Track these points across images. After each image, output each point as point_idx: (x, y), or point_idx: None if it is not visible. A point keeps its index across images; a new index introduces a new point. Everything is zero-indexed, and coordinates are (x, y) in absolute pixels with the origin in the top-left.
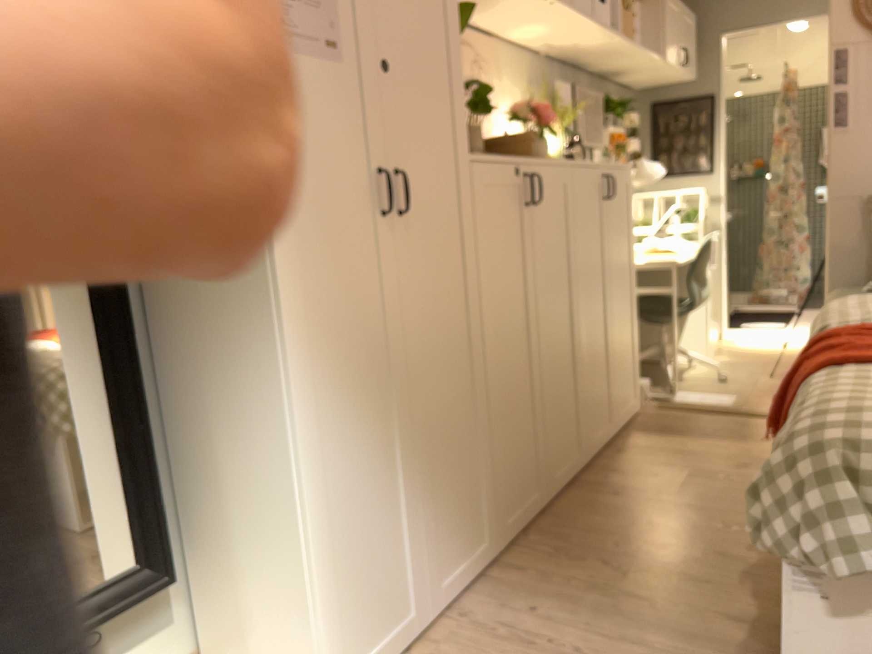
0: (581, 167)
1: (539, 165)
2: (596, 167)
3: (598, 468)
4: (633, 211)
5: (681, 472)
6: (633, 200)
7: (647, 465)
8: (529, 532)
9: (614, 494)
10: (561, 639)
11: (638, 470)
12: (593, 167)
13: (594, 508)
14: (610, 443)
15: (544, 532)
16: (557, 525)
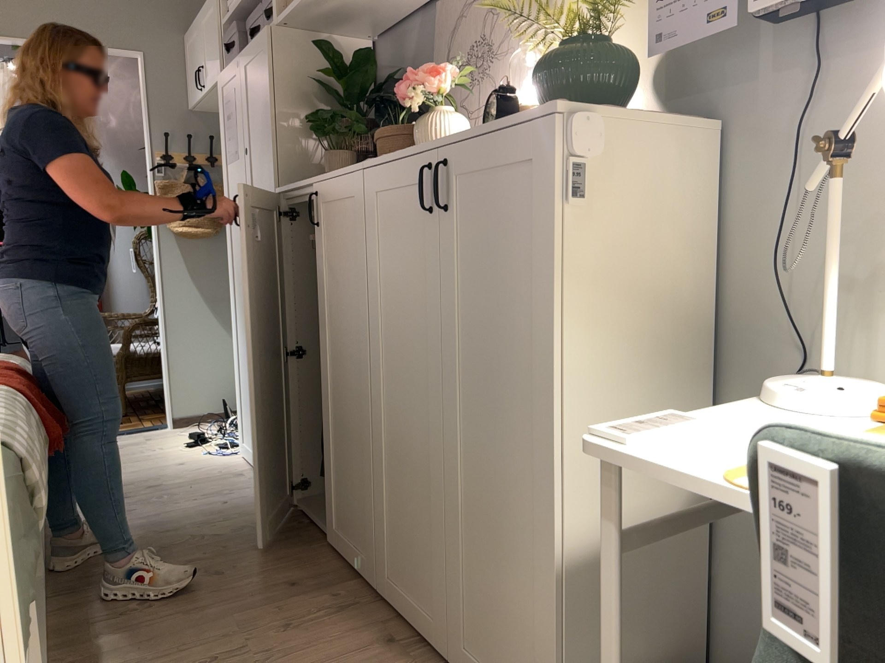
0: (377, 167)
1: (321, 183)
2: (410, 158)
3: (364, 606)
4: (554, 240)
5: (264, 656)
6: (558, 209)
7: (321, 644)
8: (303, 527)
9: (294, 587)
10: (193, 505)
11: (317, 629)
12: (403, 160)
13: (290, 566)
14: (433, 655)
15: (294, 533)
16: (296, 542)
